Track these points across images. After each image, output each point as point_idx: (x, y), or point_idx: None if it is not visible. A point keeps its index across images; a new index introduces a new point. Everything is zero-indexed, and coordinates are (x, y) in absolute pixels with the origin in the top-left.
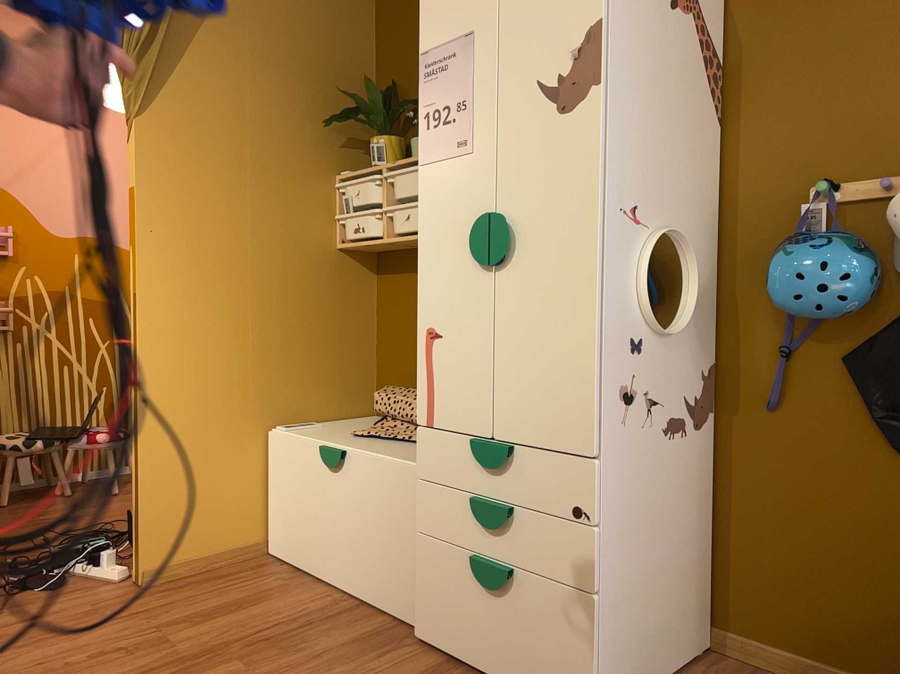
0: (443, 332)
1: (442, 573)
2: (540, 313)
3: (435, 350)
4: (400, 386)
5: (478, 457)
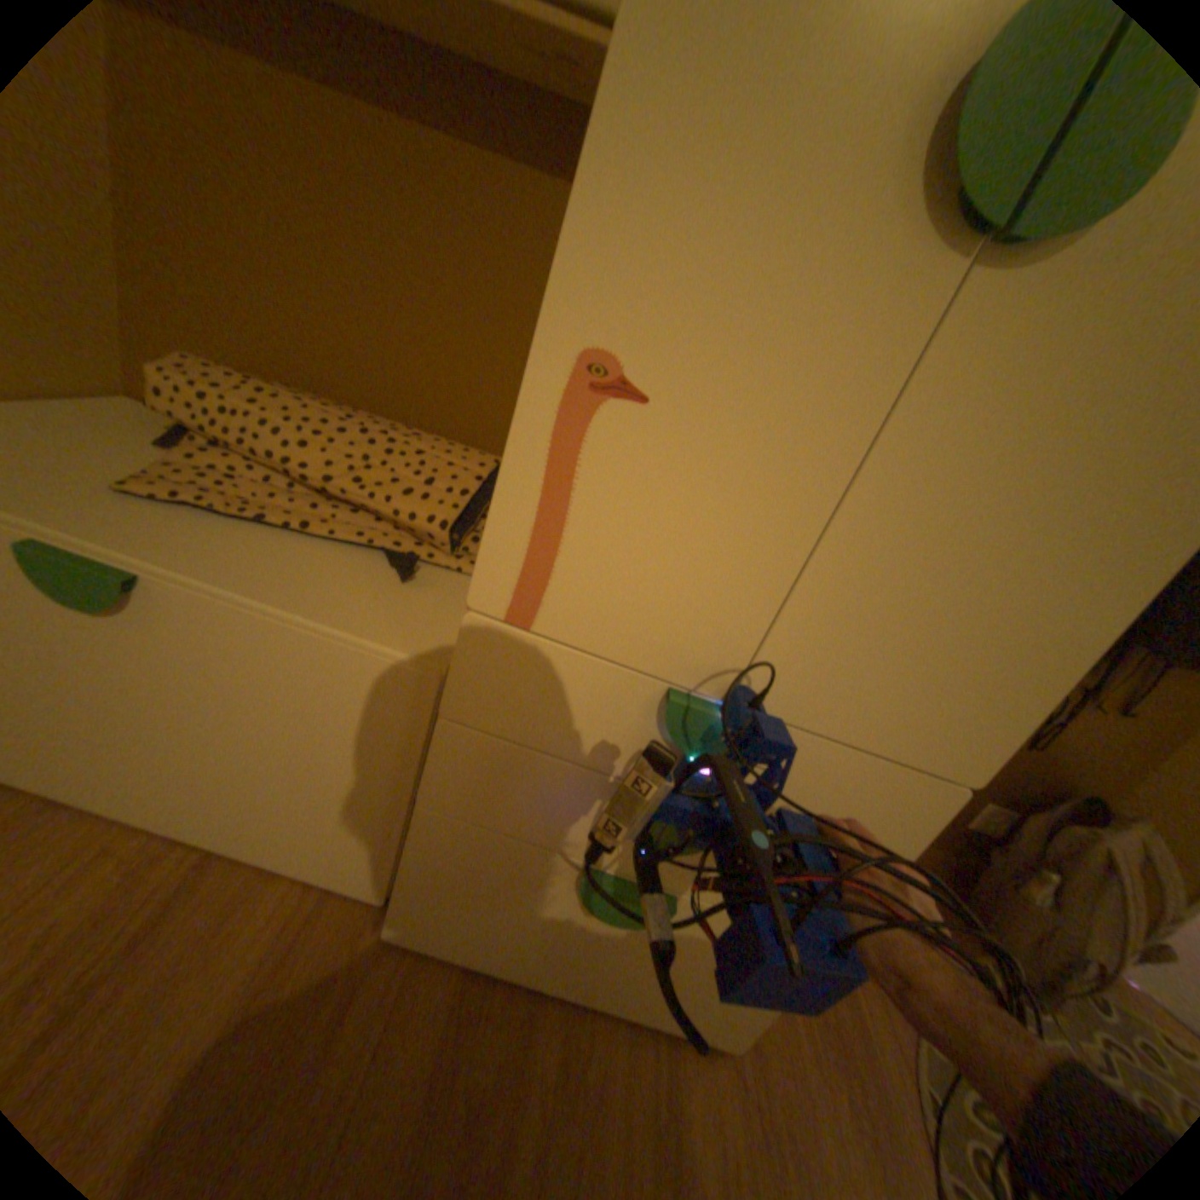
0: (661, 387)
1: (486, 871)
2: (1045, 463)
3: (607, 433)
4: (211, 354)
5: (665, 717)
